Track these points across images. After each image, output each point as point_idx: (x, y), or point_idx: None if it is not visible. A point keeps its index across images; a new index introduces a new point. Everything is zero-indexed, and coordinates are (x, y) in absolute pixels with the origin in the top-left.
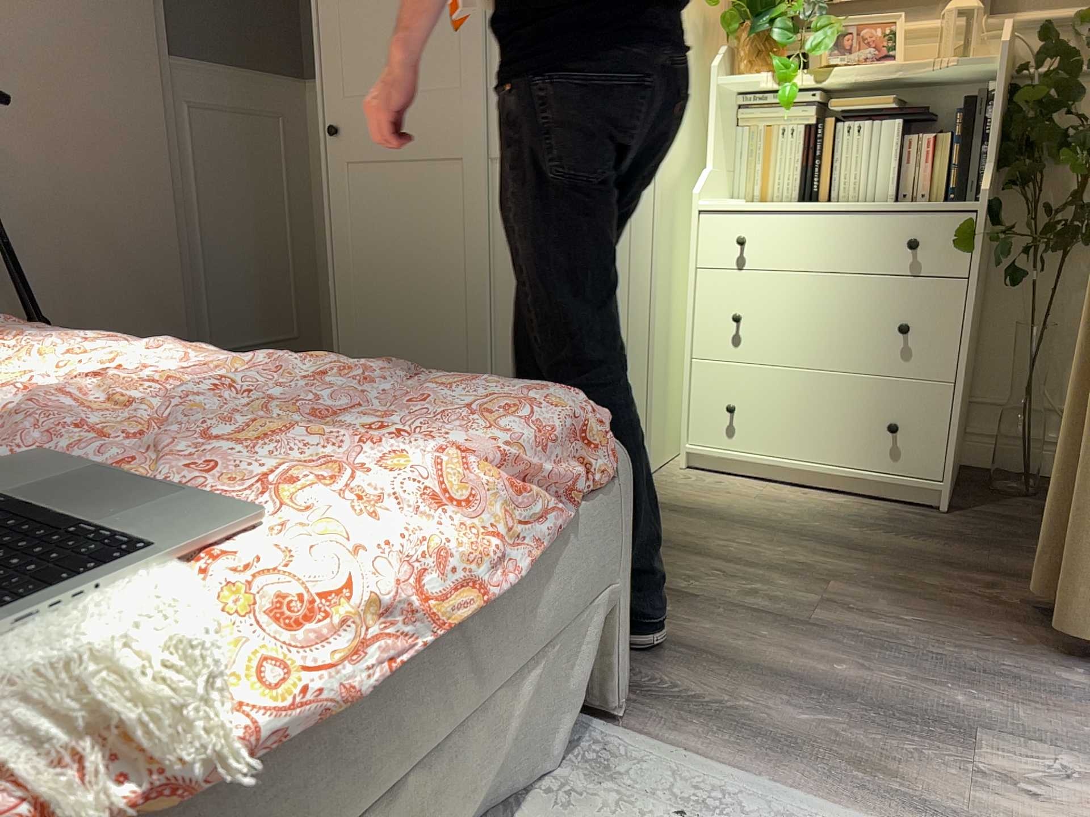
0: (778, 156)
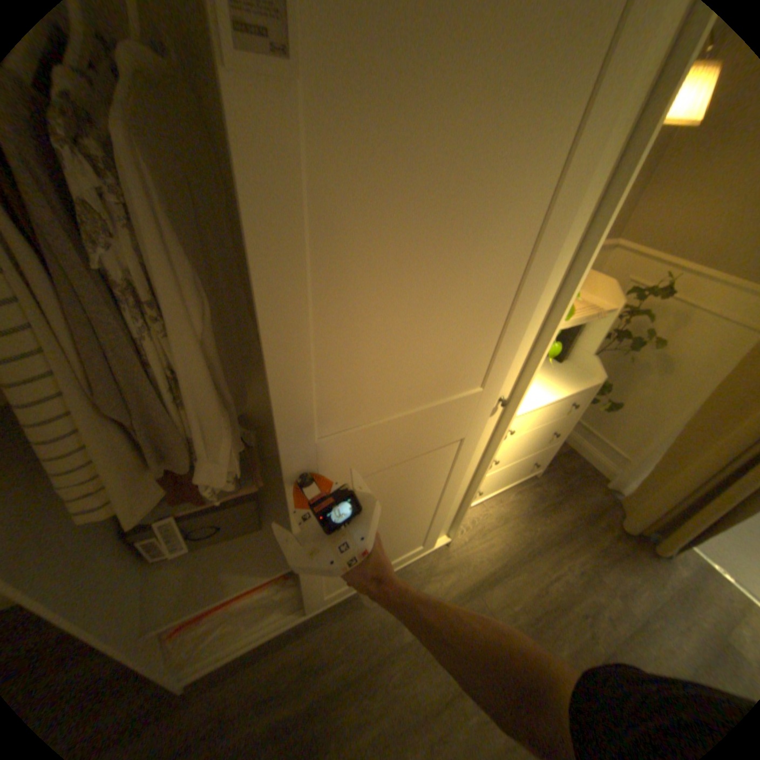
0: None
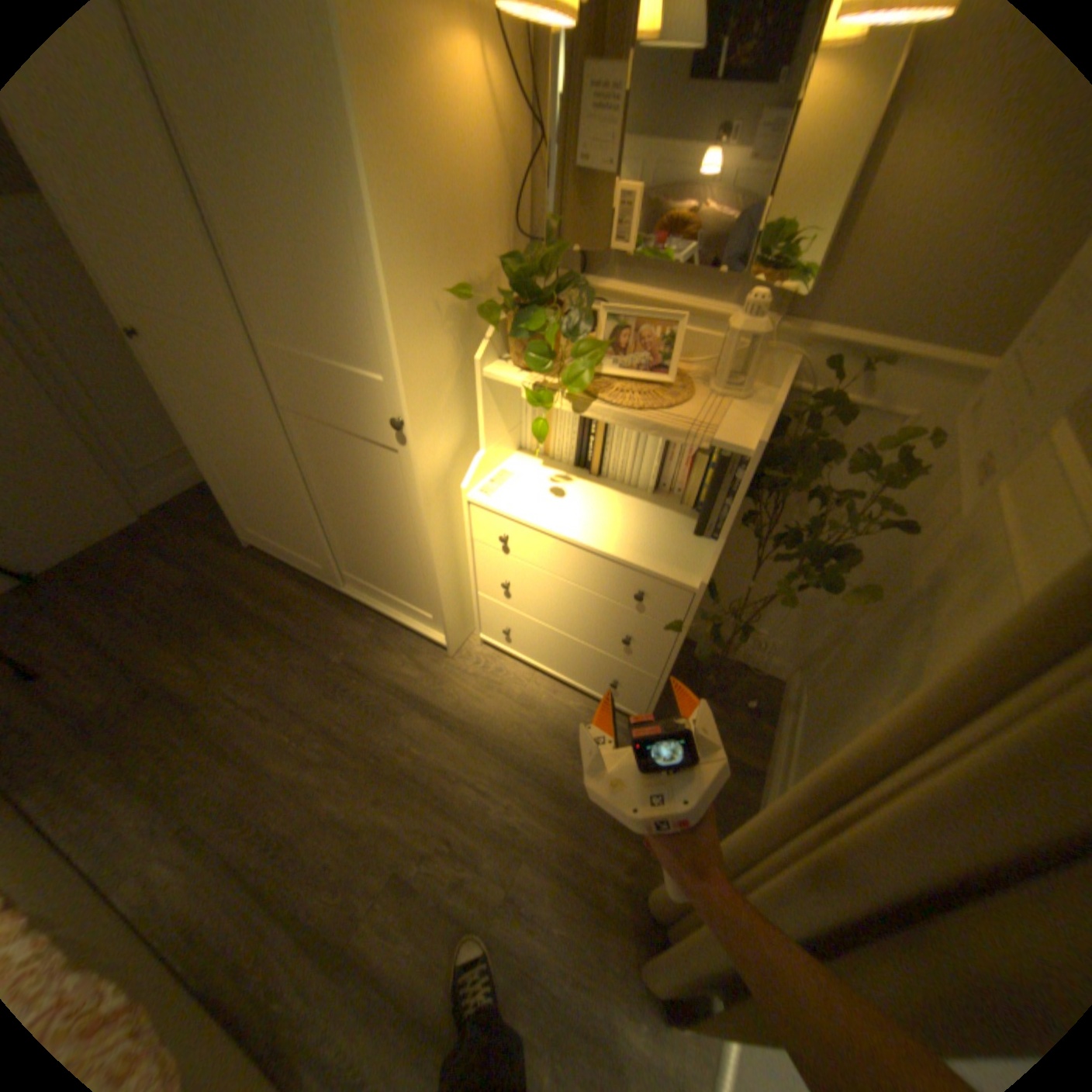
0: (558, 423)
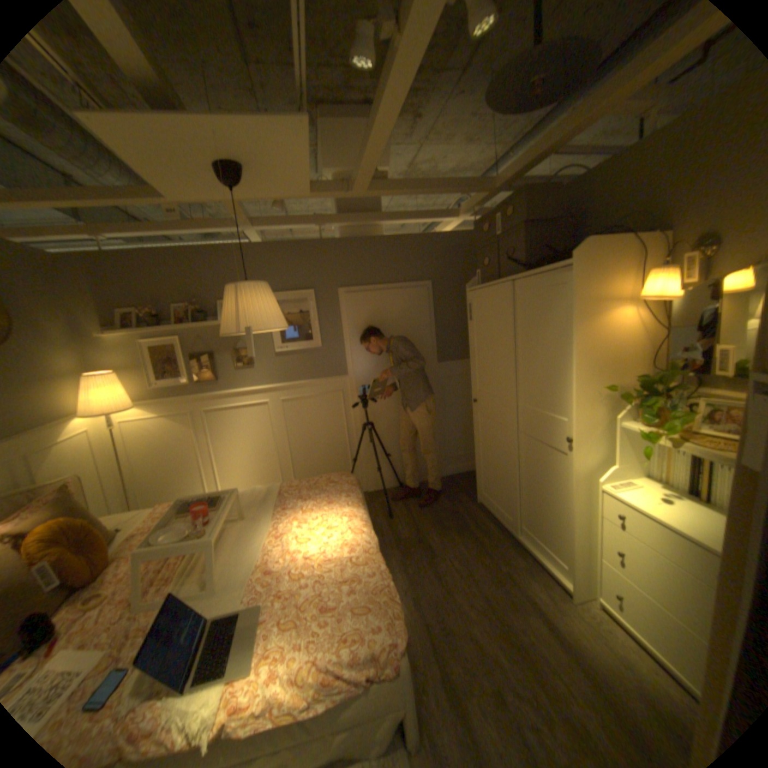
0: (675, 463)
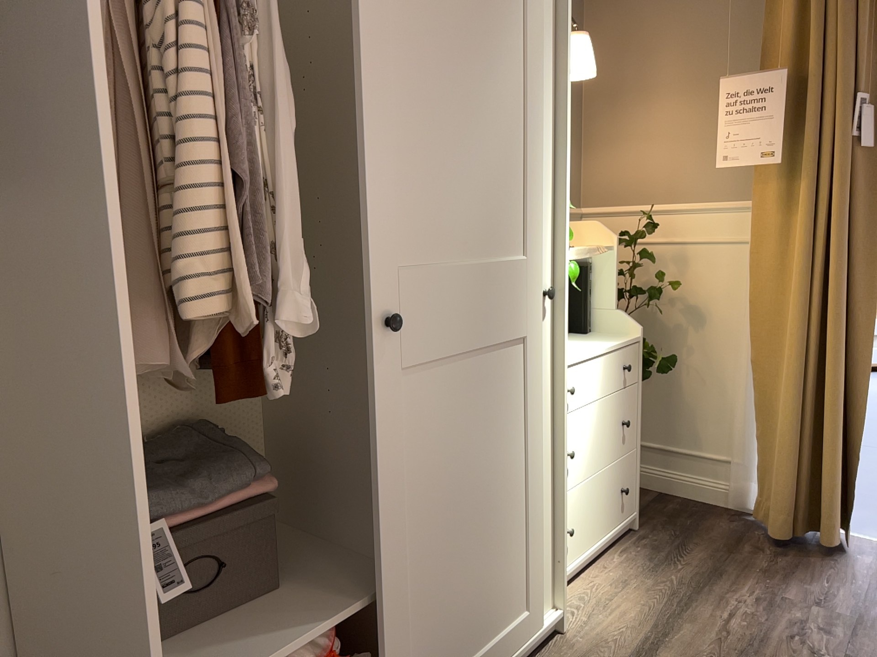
0: None
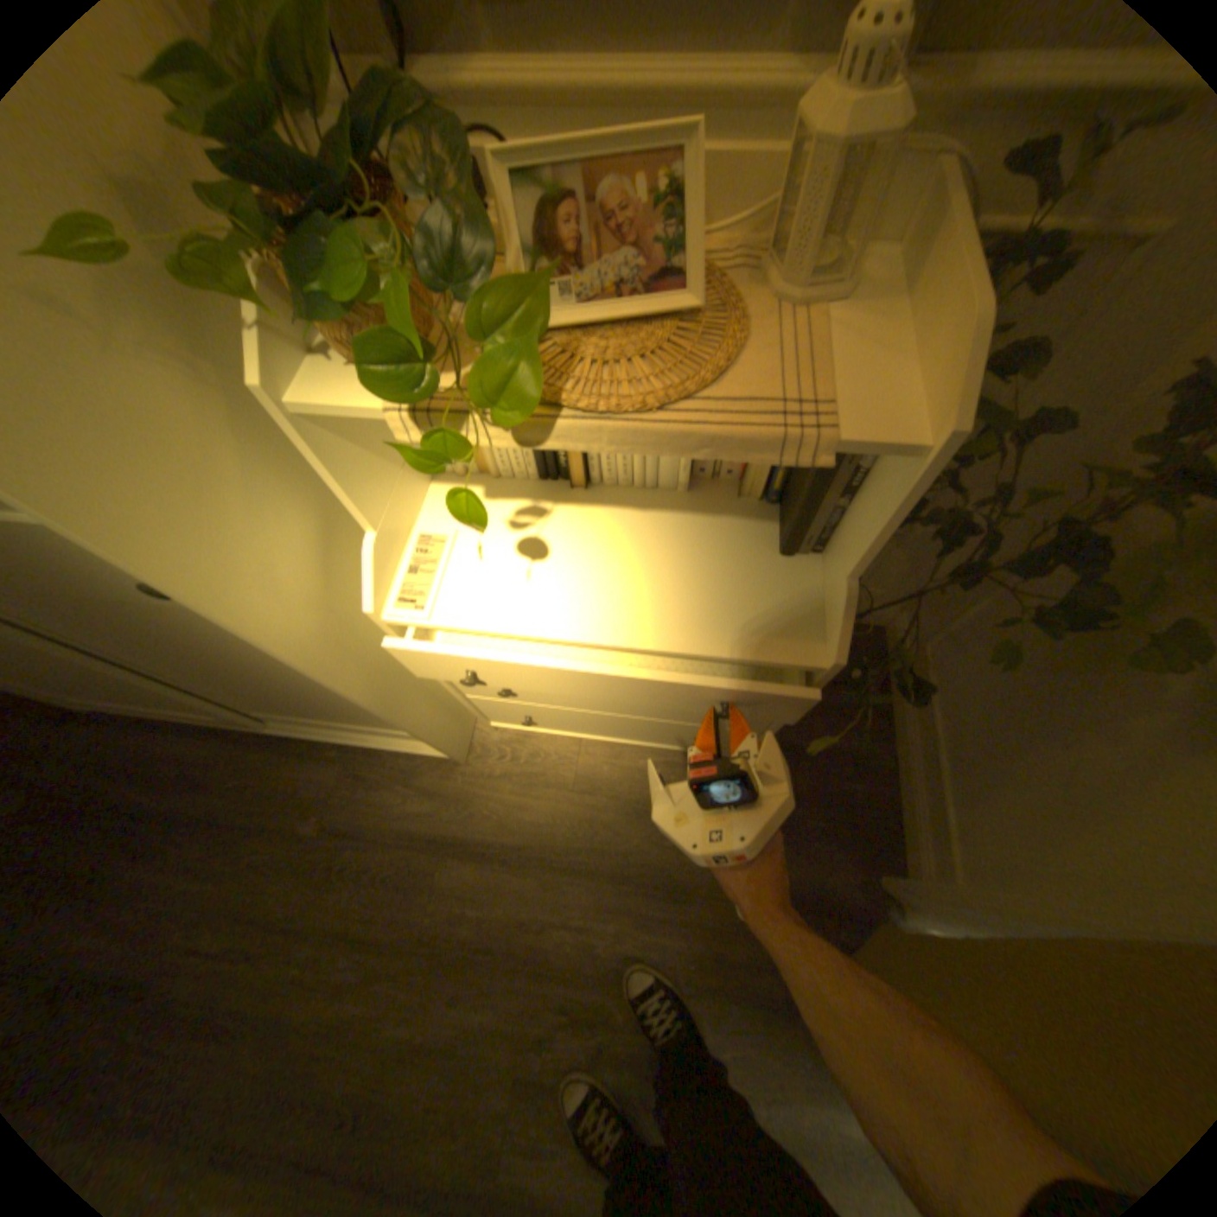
0: None
